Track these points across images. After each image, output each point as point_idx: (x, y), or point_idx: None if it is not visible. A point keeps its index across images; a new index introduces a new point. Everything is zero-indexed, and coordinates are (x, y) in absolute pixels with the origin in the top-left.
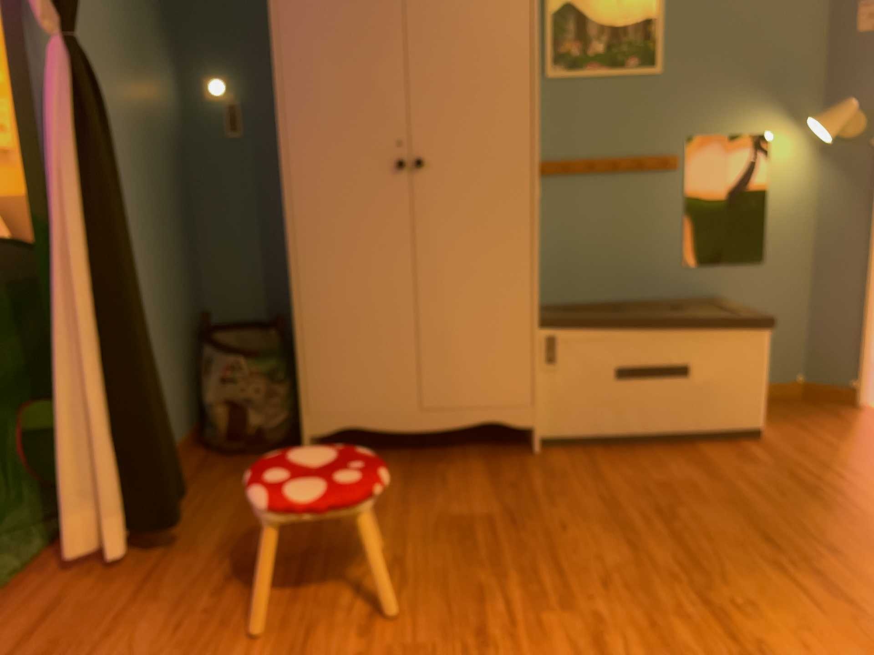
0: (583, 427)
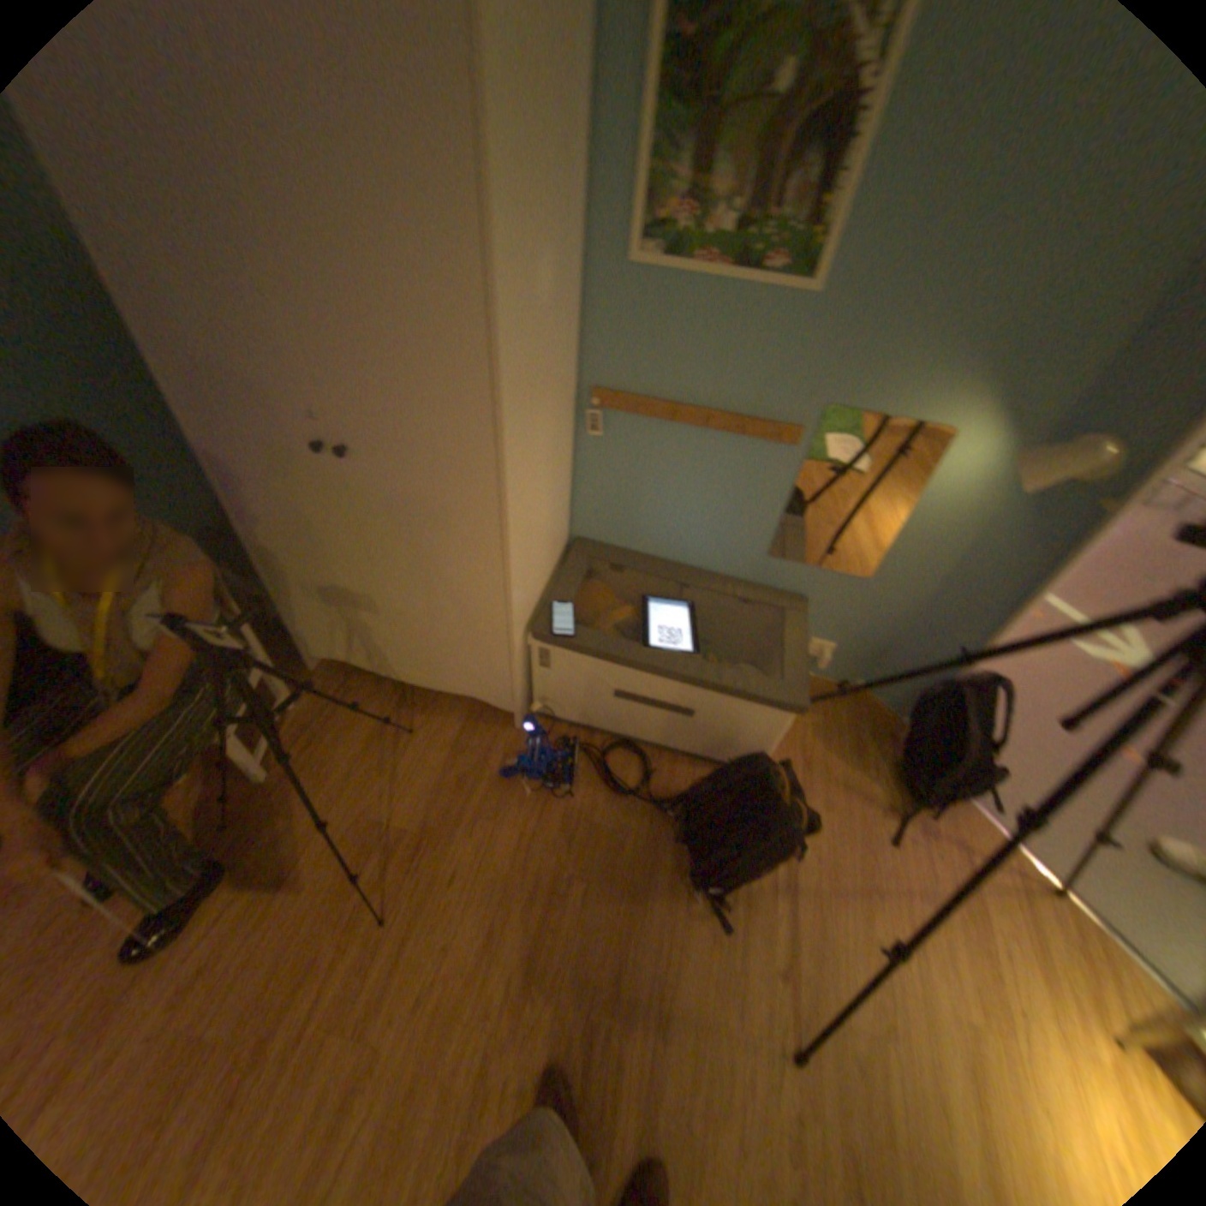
0: (573, 718)
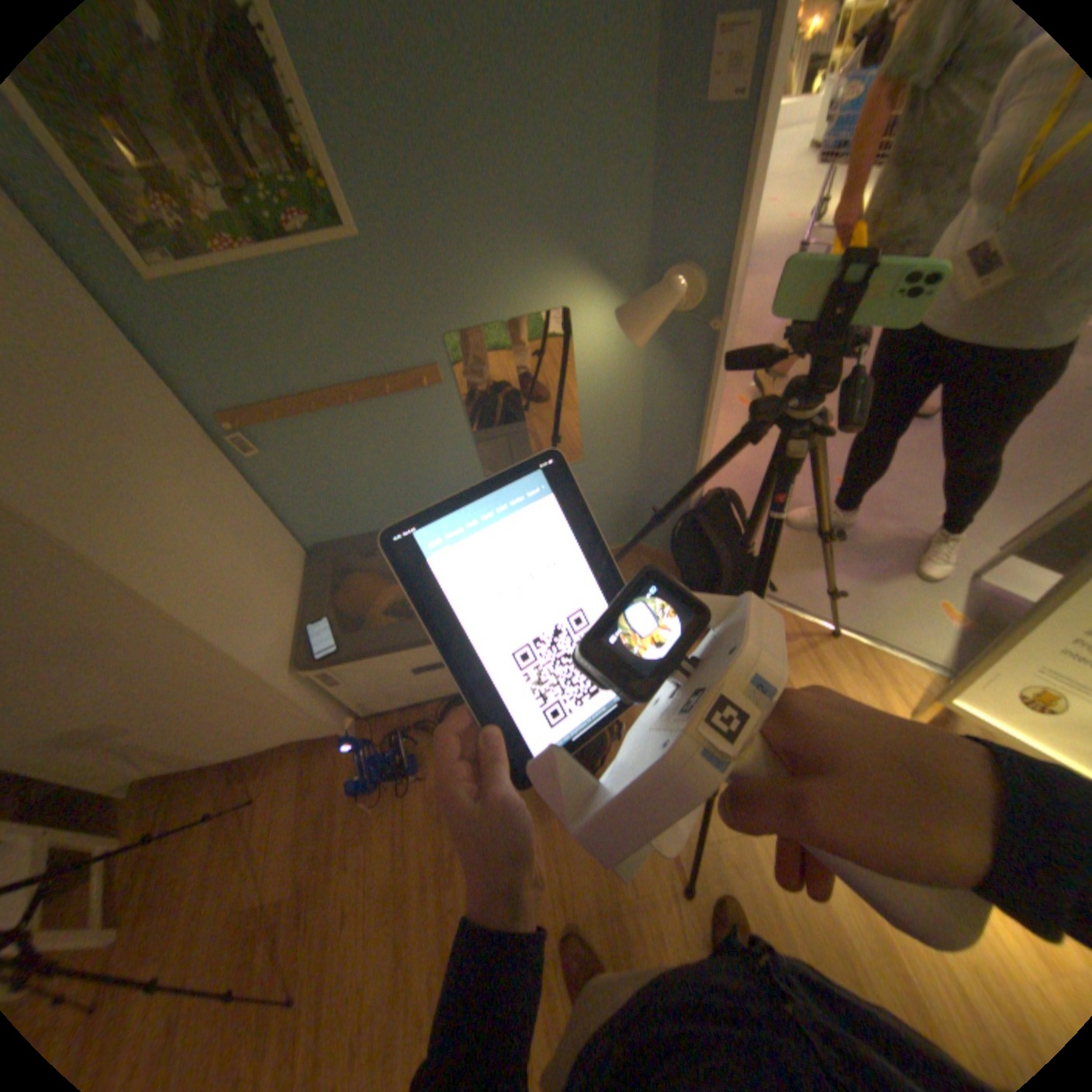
0: (396, 706)
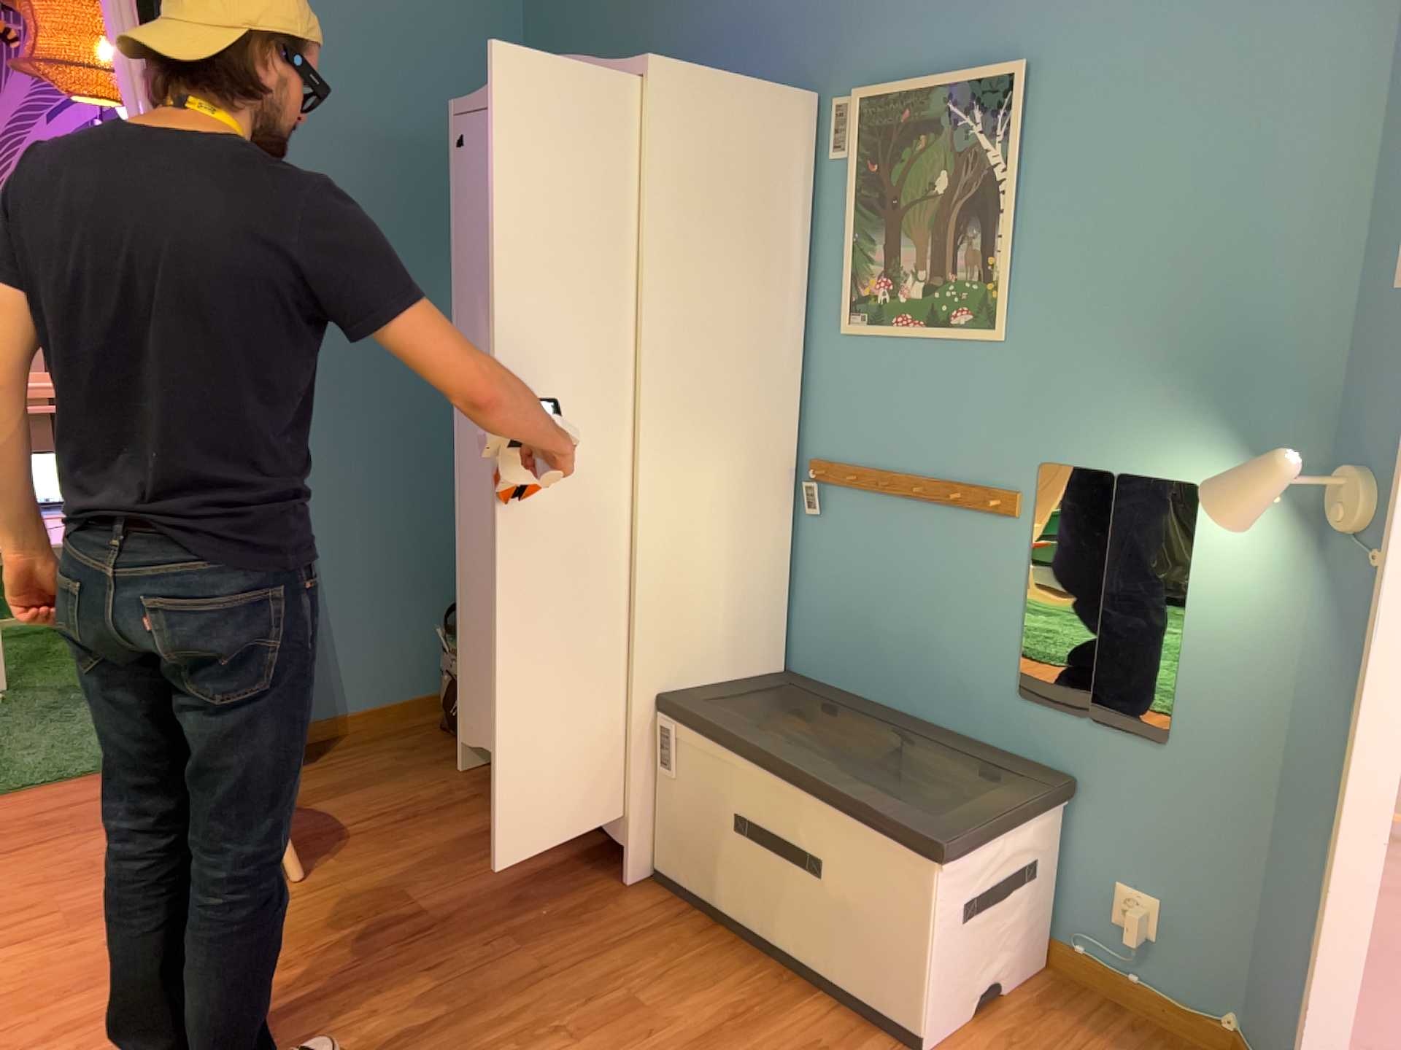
0: (694, 883)
